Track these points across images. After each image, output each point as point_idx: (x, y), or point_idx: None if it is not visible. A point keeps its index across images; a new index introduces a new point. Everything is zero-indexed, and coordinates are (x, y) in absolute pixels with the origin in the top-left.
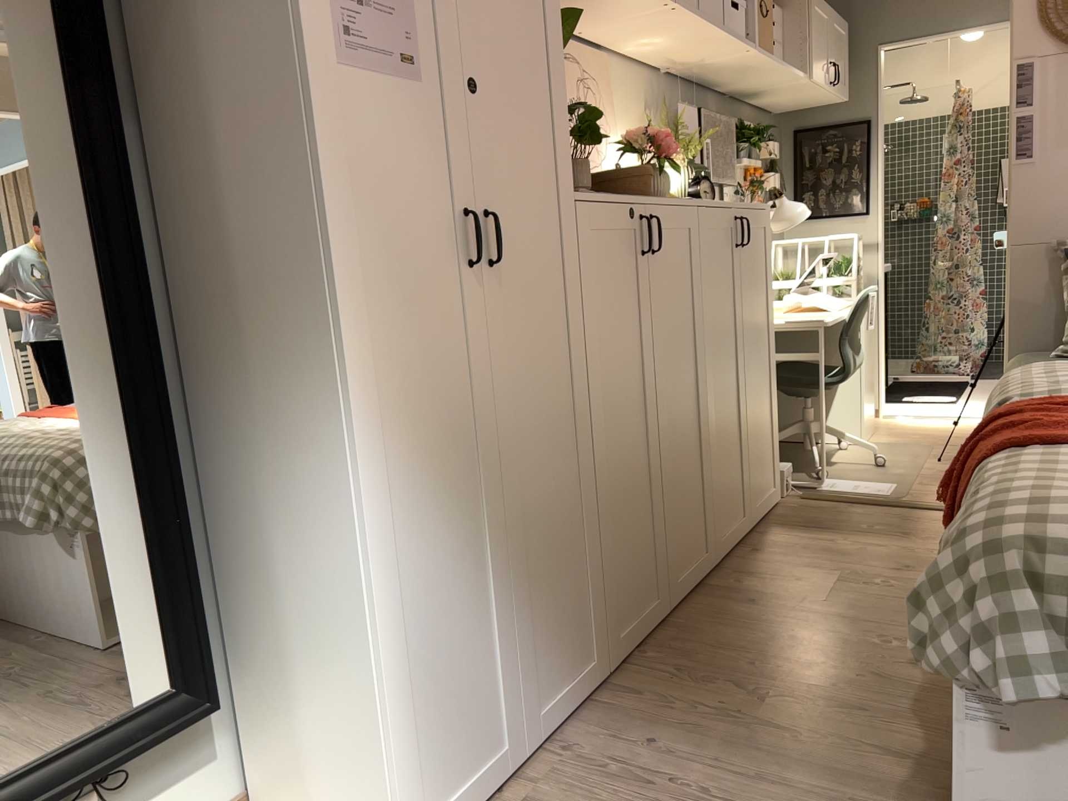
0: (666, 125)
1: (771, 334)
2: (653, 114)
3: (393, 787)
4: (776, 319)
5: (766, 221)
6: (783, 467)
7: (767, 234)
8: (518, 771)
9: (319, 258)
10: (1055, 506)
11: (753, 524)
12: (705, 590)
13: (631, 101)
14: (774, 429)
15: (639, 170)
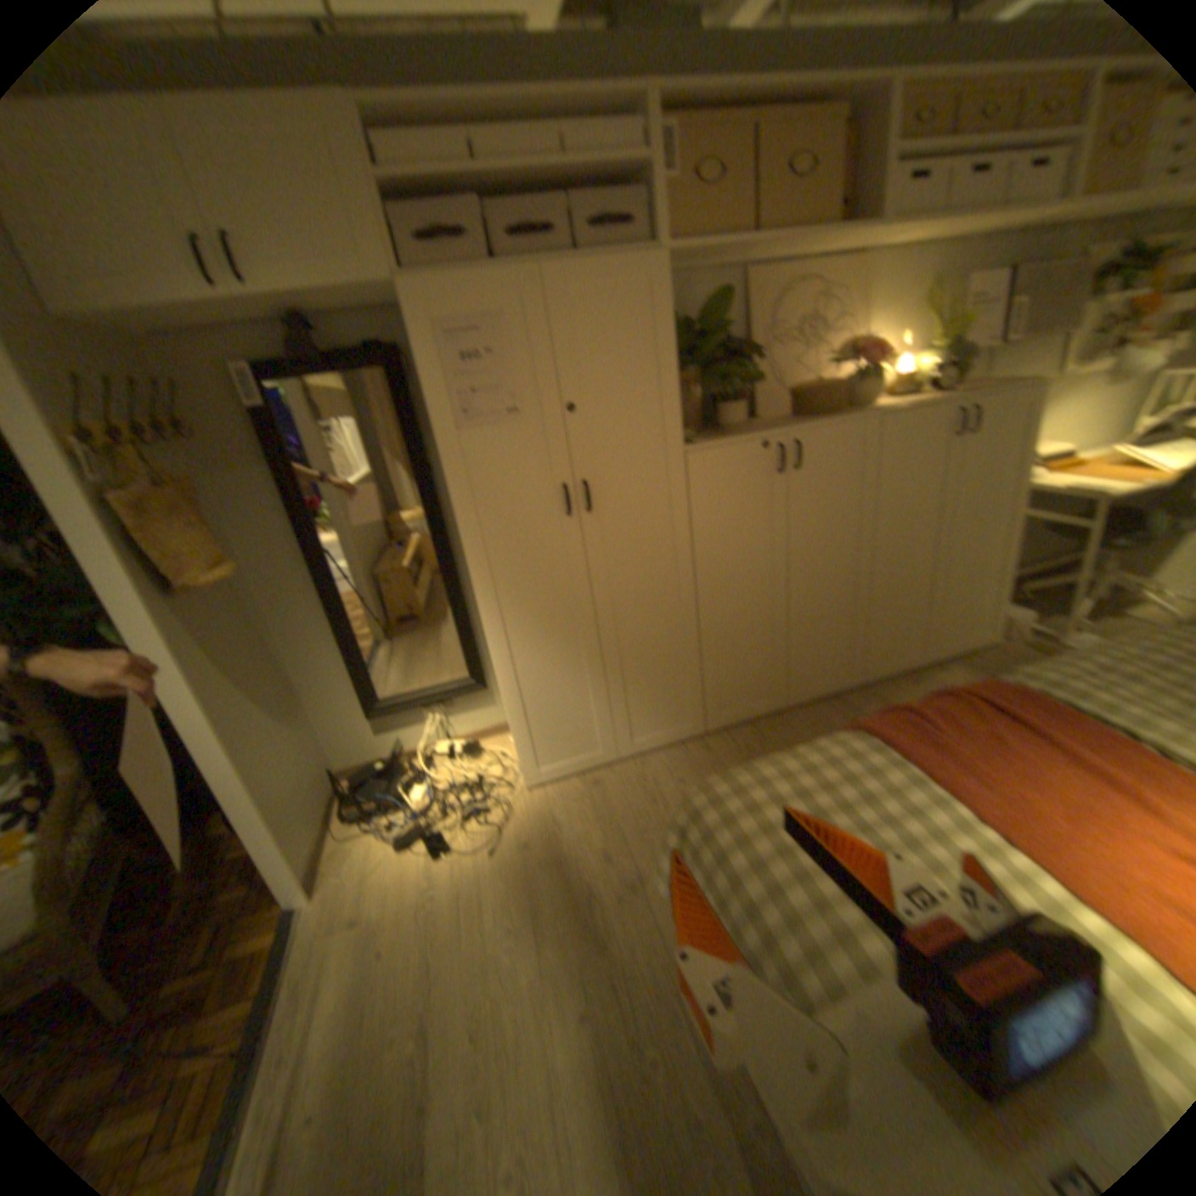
0: (947, 308)
1: (1025, 507)
2: (937, 296)
3: (524, 752)
4: (1068, 483)
5: (1045, 399)
6: (1024, 619)
7: (1042, 412)
8: (618, 764)
9: (463, 534)
10: (749, 797)
11: (944, 663)
12: (837, 703)
13: (914, 287)
14: (1010, 590)
15: (852, 380)
